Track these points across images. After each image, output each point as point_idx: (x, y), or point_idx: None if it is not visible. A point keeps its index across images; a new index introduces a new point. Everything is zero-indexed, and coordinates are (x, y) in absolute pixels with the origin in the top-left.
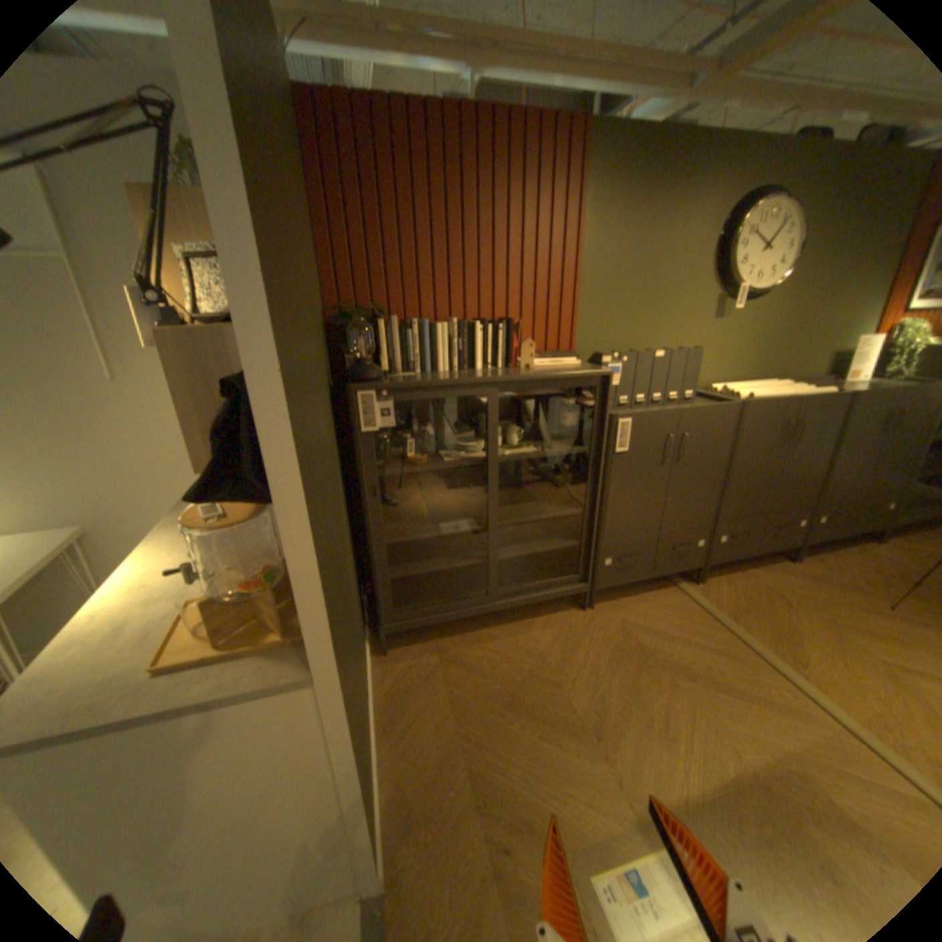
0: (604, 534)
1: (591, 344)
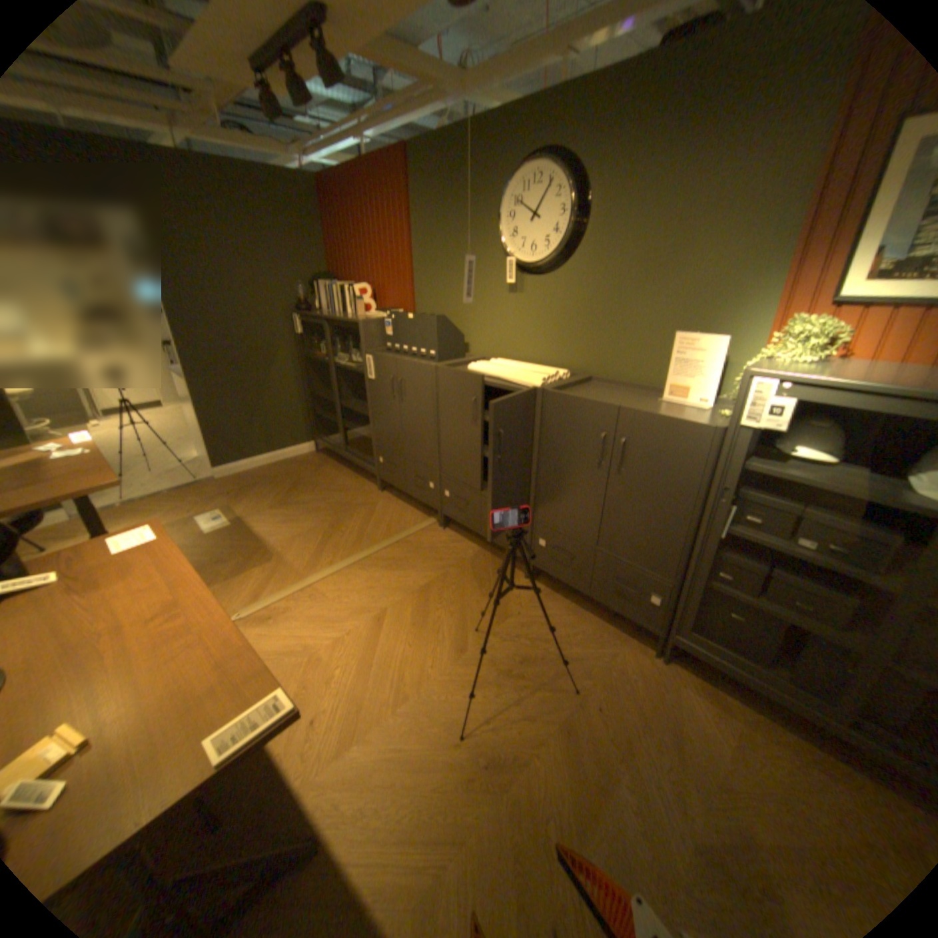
0: (376, 436)
1: (425, 306)
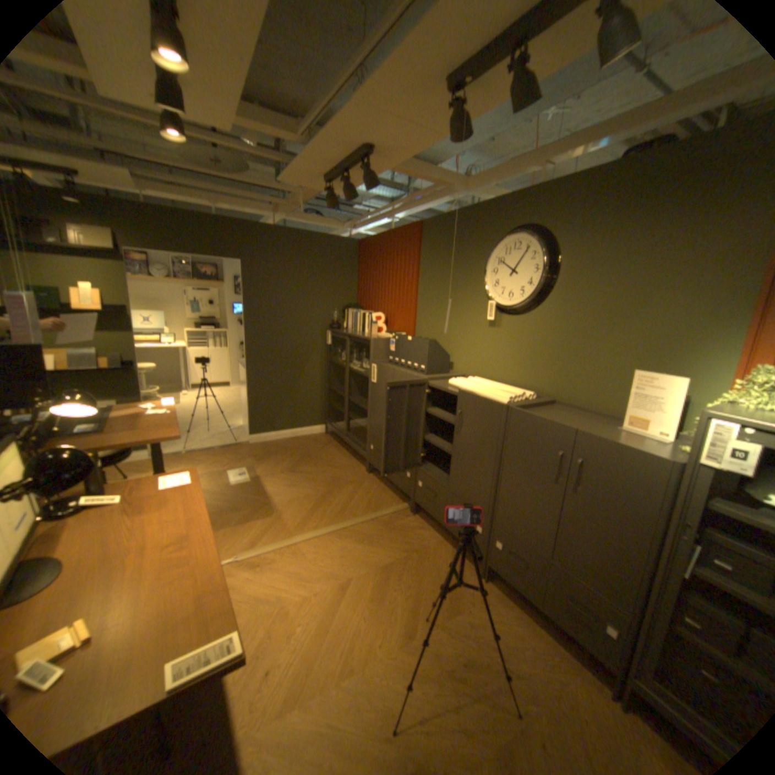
0: (370, 427)
1: (423, 332)
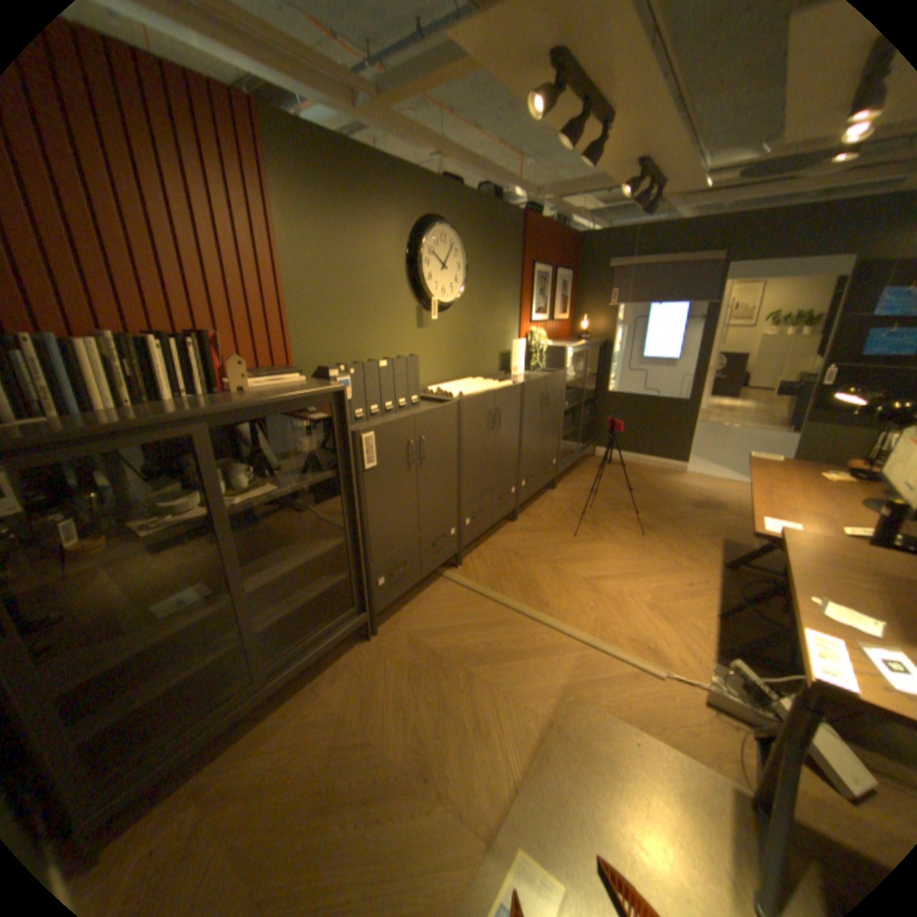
0: (371, 555)
1: (310, 356)
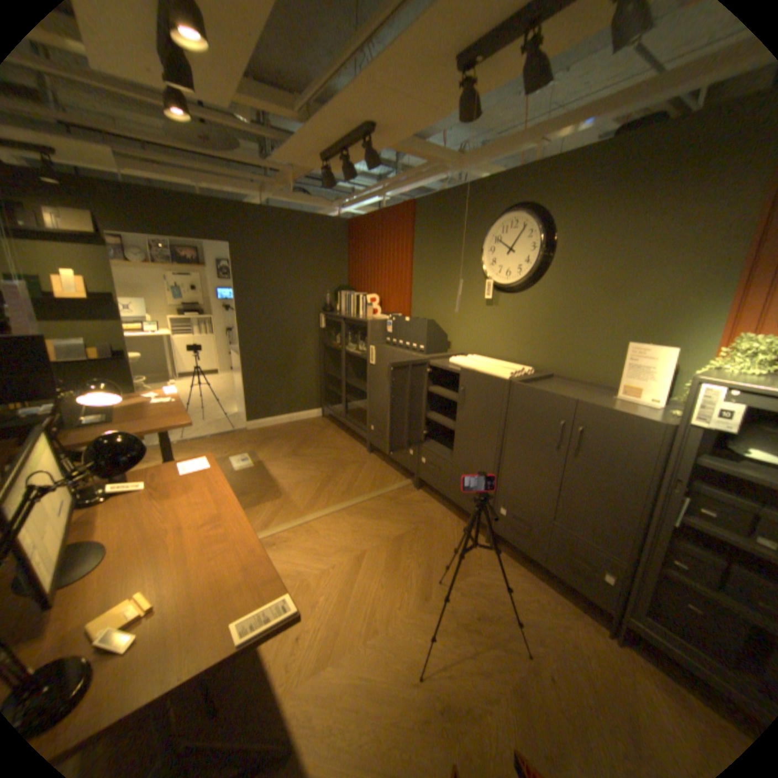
0: (371, 409)
1: (419, 313)
